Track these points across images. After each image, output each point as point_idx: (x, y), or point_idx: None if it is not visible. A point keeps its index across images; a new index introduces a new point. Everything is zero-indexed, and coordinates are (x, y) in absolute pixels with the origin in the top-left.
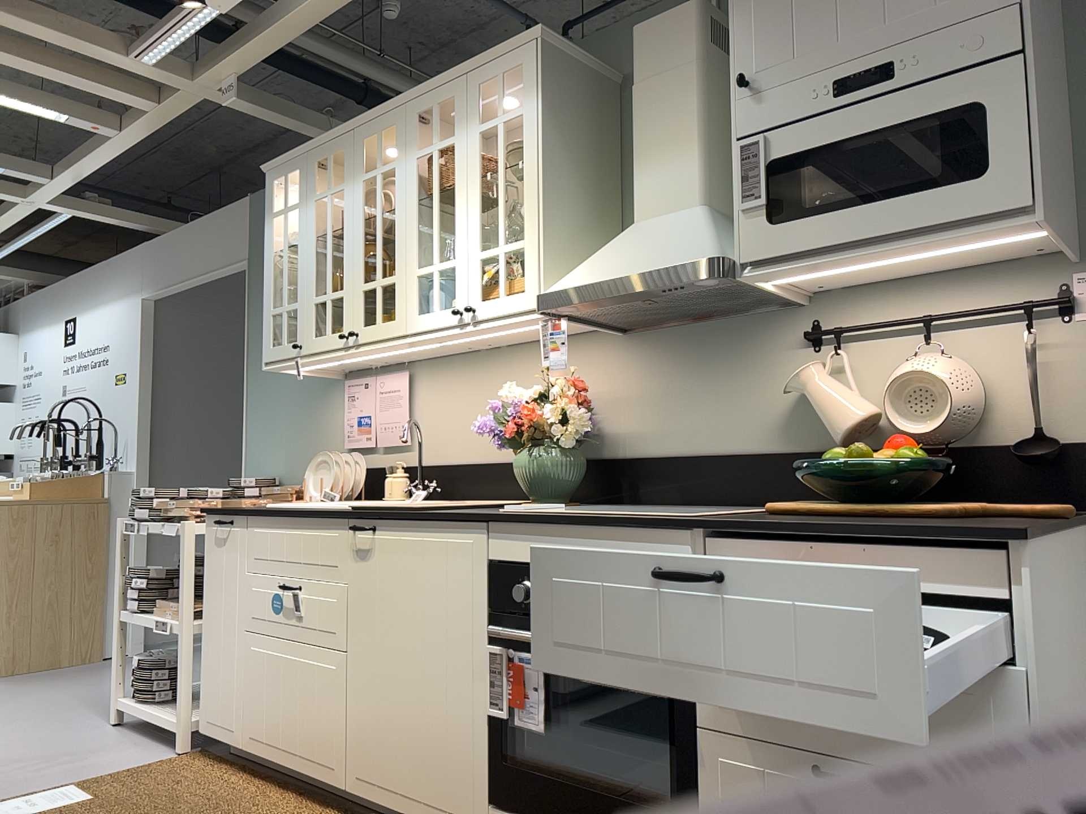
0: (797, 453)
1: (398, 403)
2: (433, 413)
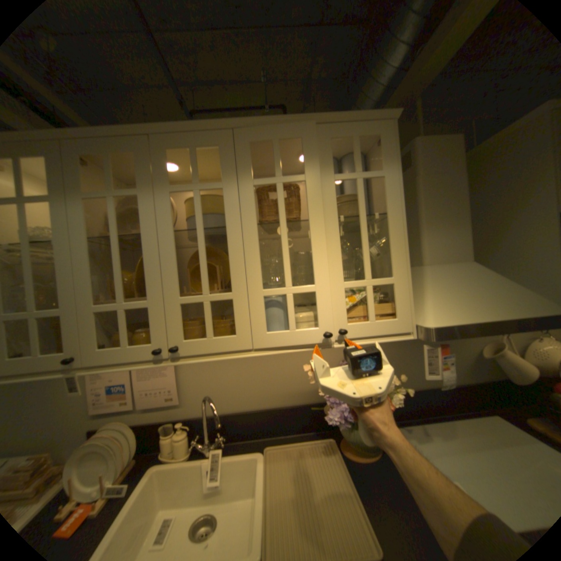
0: (481, 384)
1: (164, 373)
2: (202, 376)
